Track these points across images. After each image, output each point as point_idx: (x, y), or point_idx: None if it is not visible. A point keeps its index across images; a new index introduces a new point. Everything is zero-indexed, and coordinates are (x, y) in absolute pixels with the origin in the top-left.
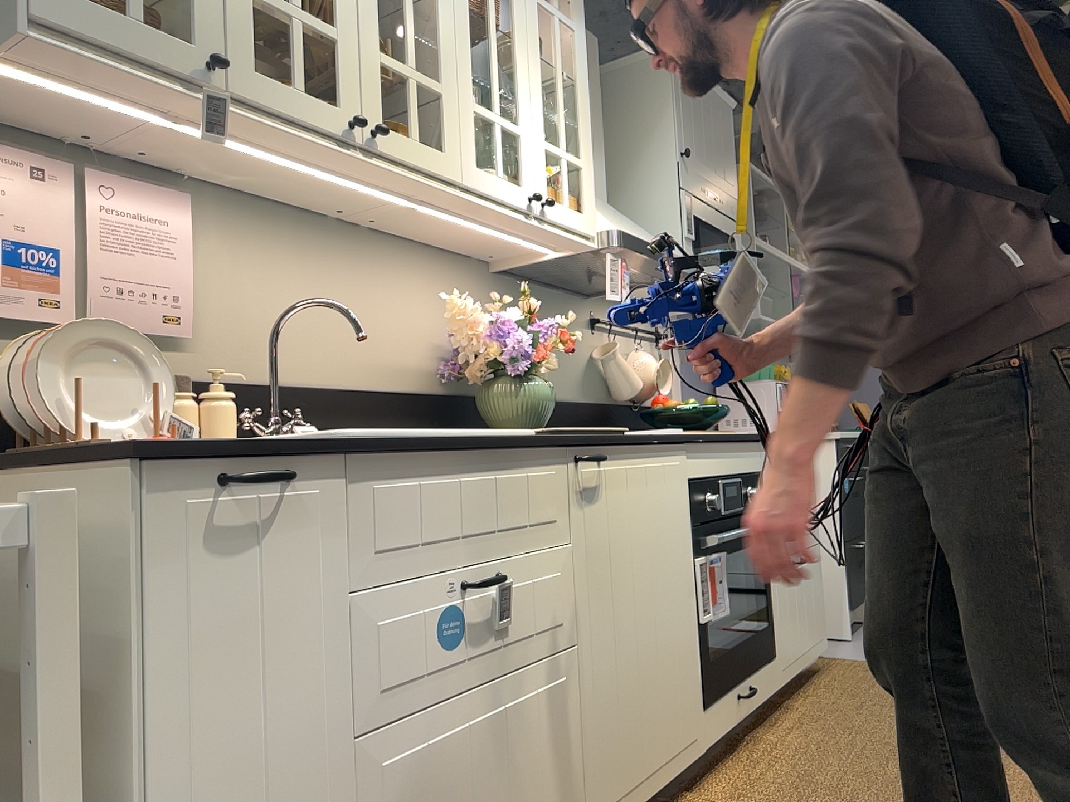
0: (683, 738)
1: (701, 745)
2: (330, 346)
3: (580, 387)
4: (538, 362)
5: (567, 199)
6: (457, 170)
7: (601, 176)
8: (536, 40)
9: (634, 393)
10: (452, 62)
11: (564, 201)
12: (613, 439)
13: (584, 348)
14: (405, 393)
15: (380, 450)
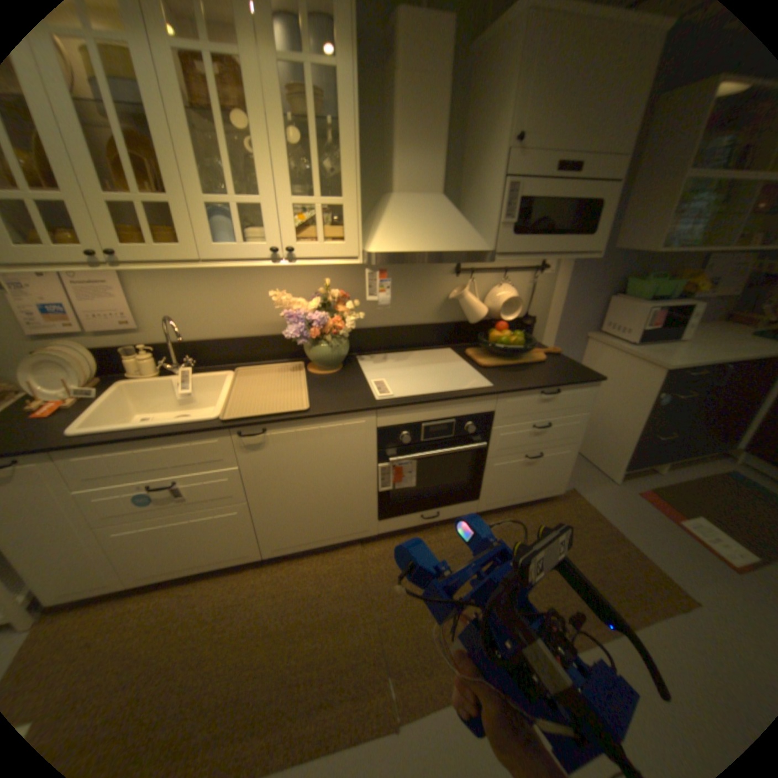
0: (352, 531)
1: (372, 534)
2: (222, 319)
3: (434, 315)
4: (320, 338)
5: (320, 237)
6: (193, 253)
7: (433, 172)
8: (275, 105)
9: (489, 315)
10: (173, 173)
11: (326, 236)
12: (275, 422)
13: (441, 289)
14: (275, 336)
15: (68, 450)
